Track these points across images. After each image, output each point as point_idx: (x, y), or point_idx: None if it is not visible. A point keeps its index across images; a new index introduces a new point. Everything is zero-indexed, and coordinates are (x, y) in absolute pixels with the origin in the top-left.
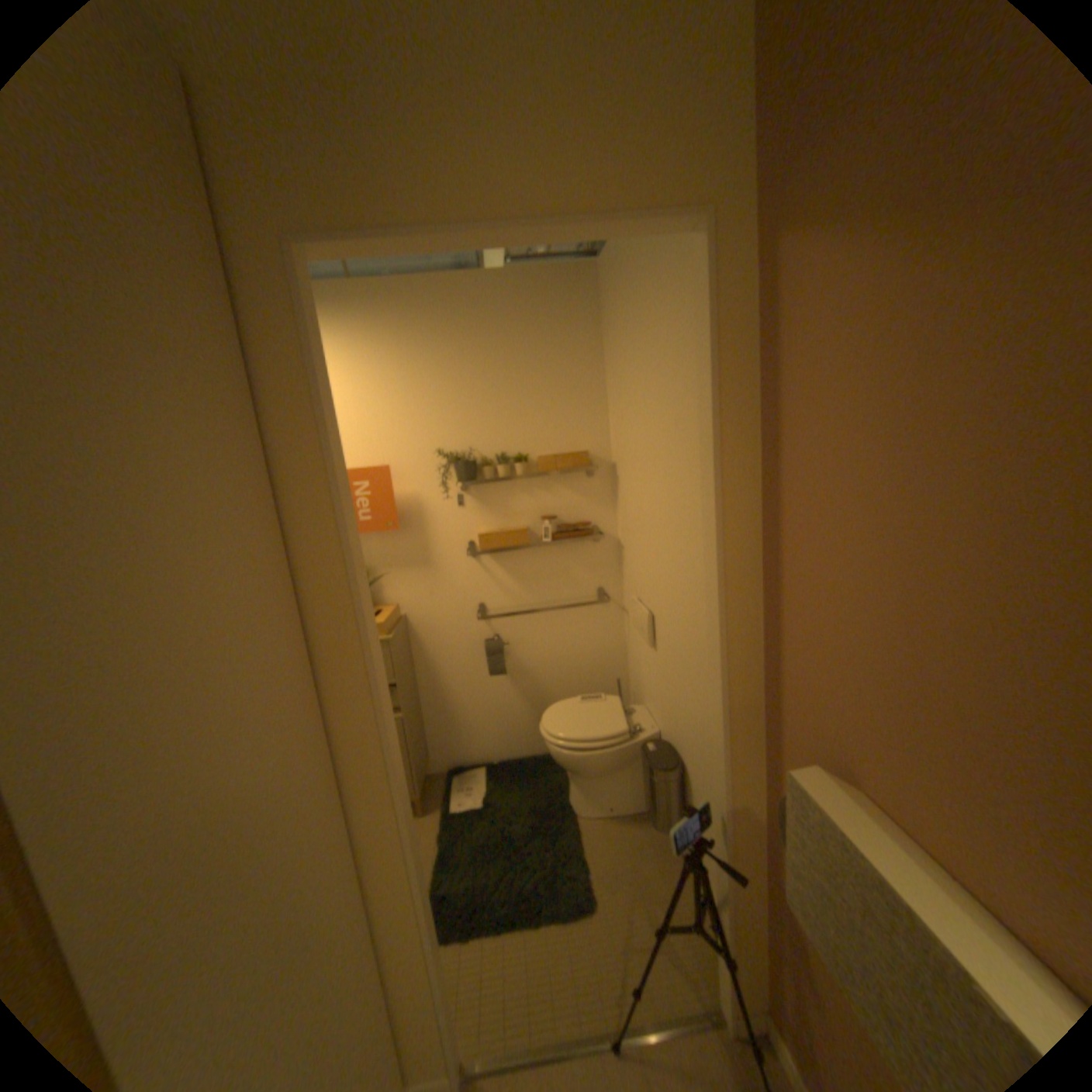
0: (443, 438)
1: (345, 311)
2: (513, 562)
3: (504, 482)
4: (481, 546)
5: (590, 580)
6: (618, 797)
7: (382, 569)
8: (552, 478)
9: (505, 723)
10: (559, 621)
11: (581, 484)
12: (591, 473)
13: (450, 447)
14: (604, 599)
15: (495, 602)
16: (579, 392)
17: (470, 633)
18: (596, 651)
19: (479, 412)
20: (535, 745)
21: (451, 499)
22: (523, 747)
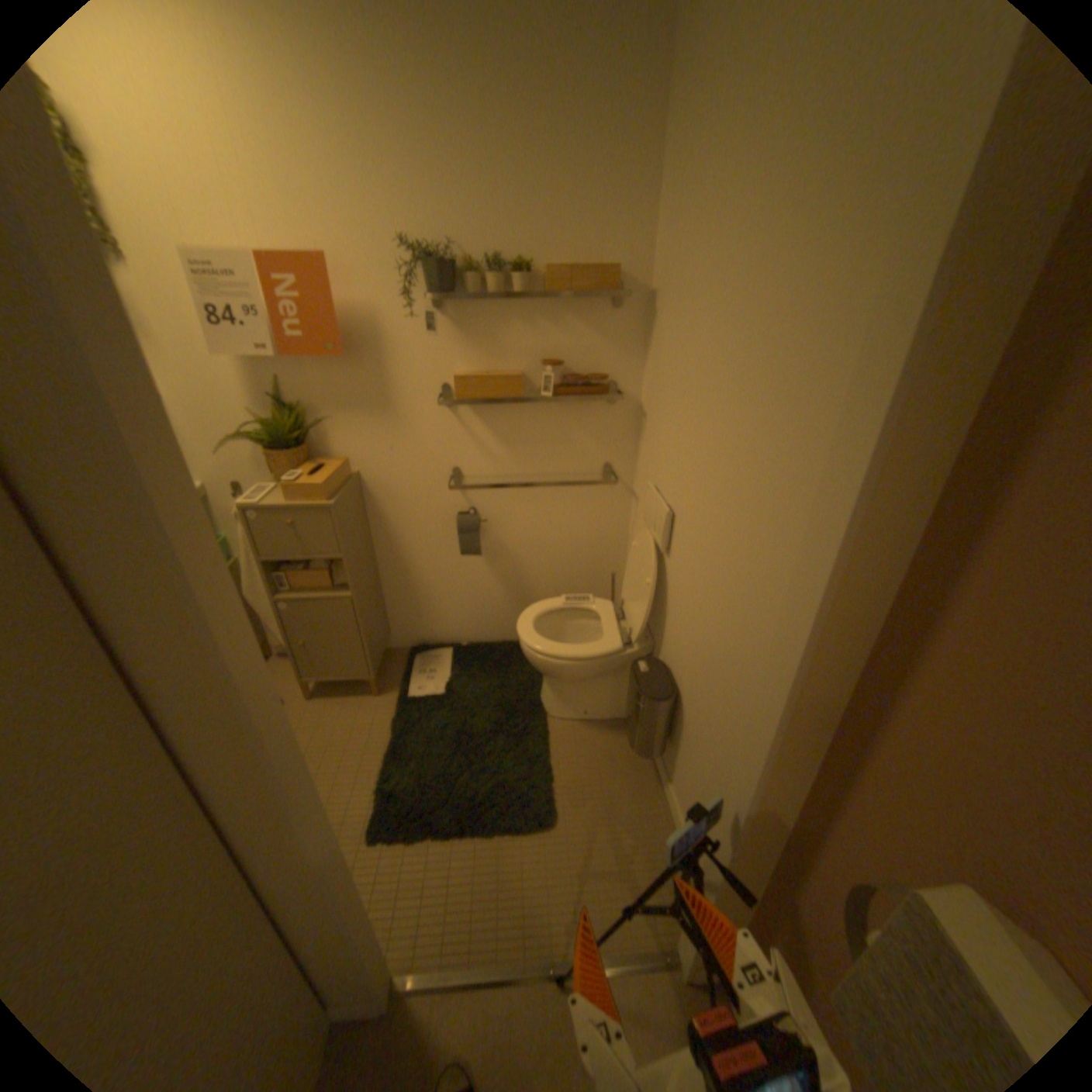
0: (407, 214)
1: None
2: (500, 417)
3: (494, 299)
4: (459, 390)
5: (596, 452)
6: (595, 701)
7: (326, 408)
8: (563, 302)
9: (478, 604)
10: (551, 498)
11: (604, 316)
12: (619, 300)
13: (418, 232)
14: (610, 477)
15: (473, 467)
16: (621, 157)
17: (441, 502)
18: (592, 537)
19: (464, 176)
20: (510, 629)
21: (418, 317)
22: (497, 630)
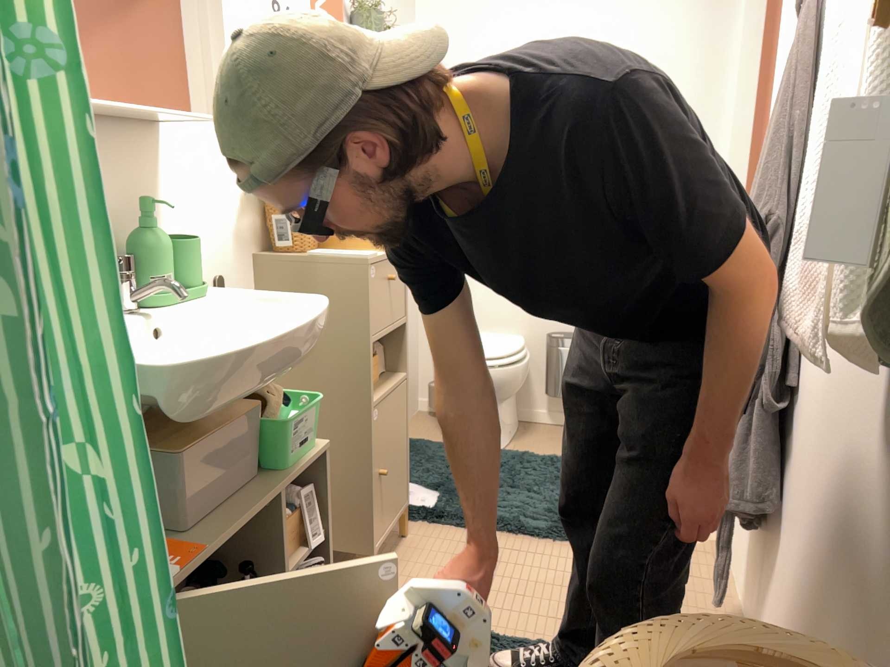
0: None
1: None
2: None
3: None
4: None
5: None
6: (511, 417)
7: None
8: None
9: None
10: None
11: None
12: None
13: None
14: None
15: None
16: None
17: None
18: None
19: None
20: None
21: None
22: None
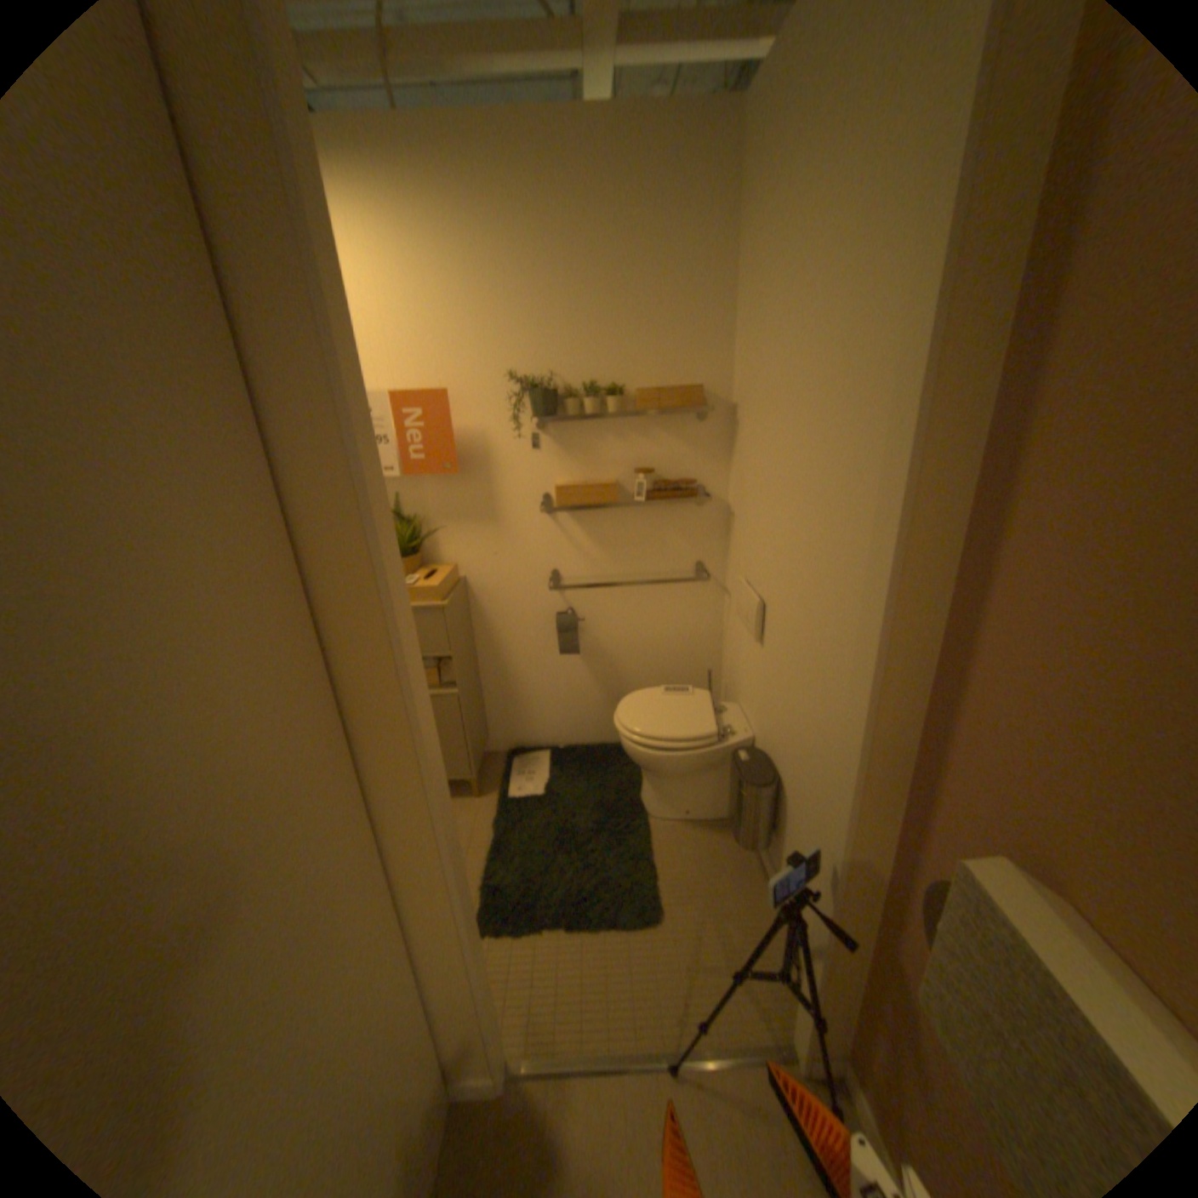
0: (516, 354)
1: (388, 159)
2: (596, 522)
3: (590, 419)
4: (558, 499)
5: (688, 551)
6: (697, 800)
7: (438, 519)
8: (652, 418)
9: (575, 706)
10: (645, 597)
11: (690, 428)
12: (703, 414)
13: (524, 368)
14: (702, 575)
15: (571, 569)
16: (699, 298)
17: (540, 603)
18: (687, 635)
19: (565, 321)
20: (607, 731)
21: (523, 437)
22: (593, 732)
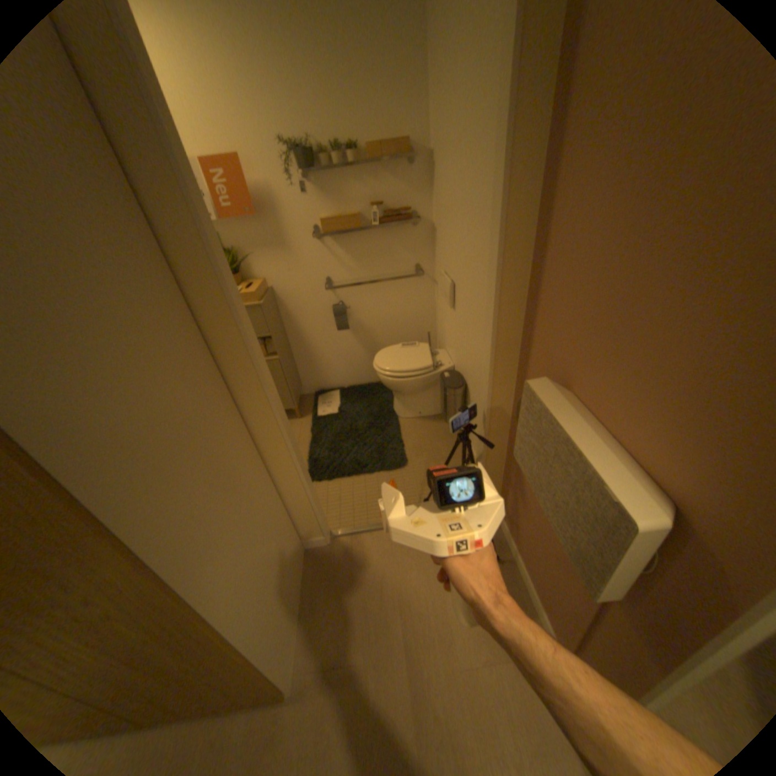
0: (280, 122)
1: None
2: (350, 242)
3: (337, 168)
4: (323, 228)
5: (409, 257)
6: (424, 405)
7: (247, 249)
8: (378, 164)
9: (351, 362)
10: (386, 290)
11: (403, 170)
12: (412, 159)
13: (288, 132)
14: (420, 273)
15: (337, 276)
16: (401, 68)
17: (321, 300)
18: (413, 312)
19: (310, 93)
20: (371, 376)
21: (294, 185)
22: (364, 377)
